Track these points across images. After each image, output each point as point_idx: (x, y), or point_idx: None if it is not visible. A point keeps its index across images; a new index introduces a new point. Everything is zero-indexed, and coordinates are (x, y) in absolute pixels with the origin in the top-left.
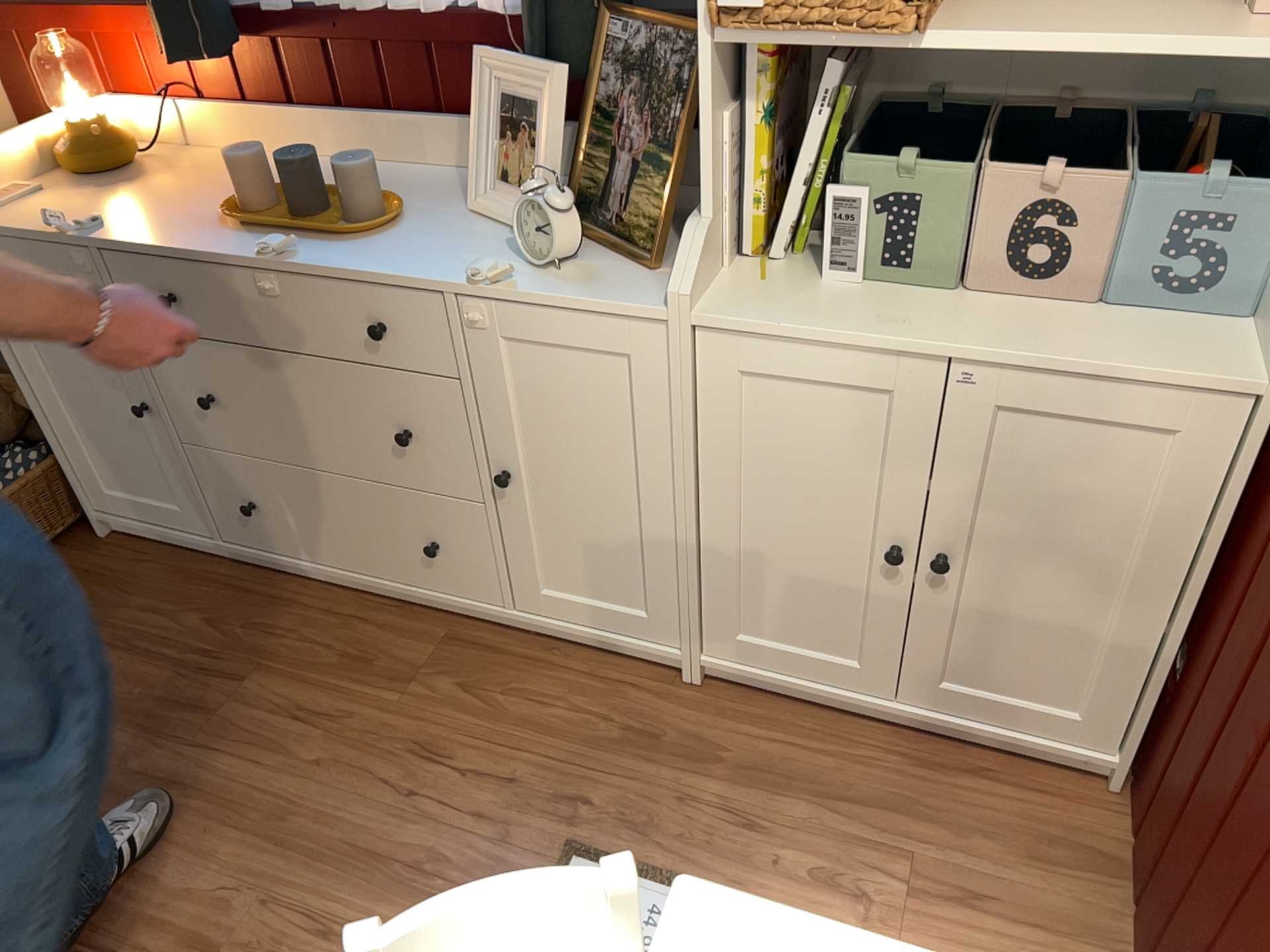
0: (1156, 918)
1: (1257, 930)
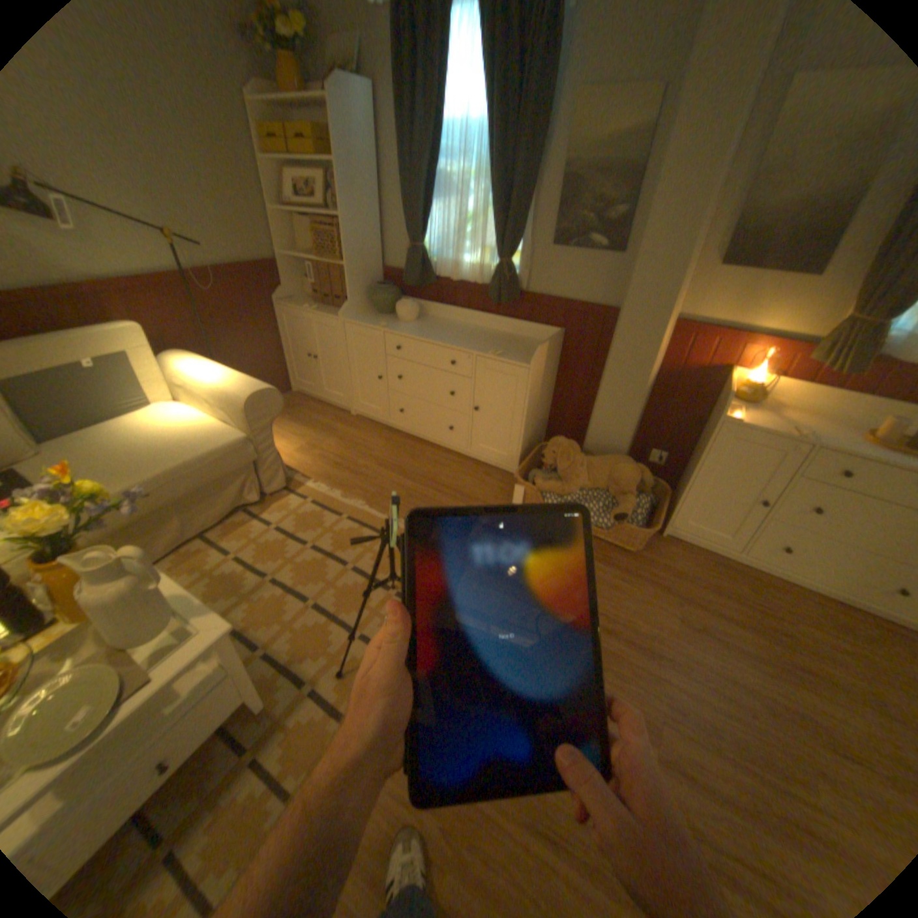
0: None
1: None
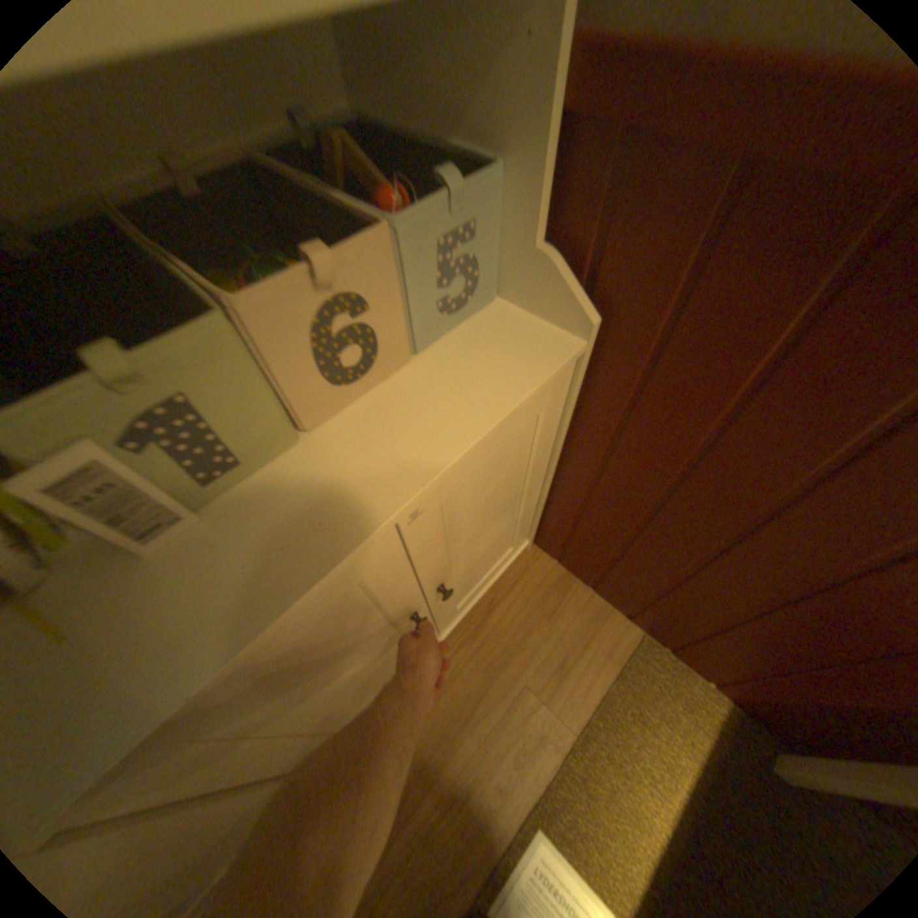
0: (623, 598)
1: (789, 625)
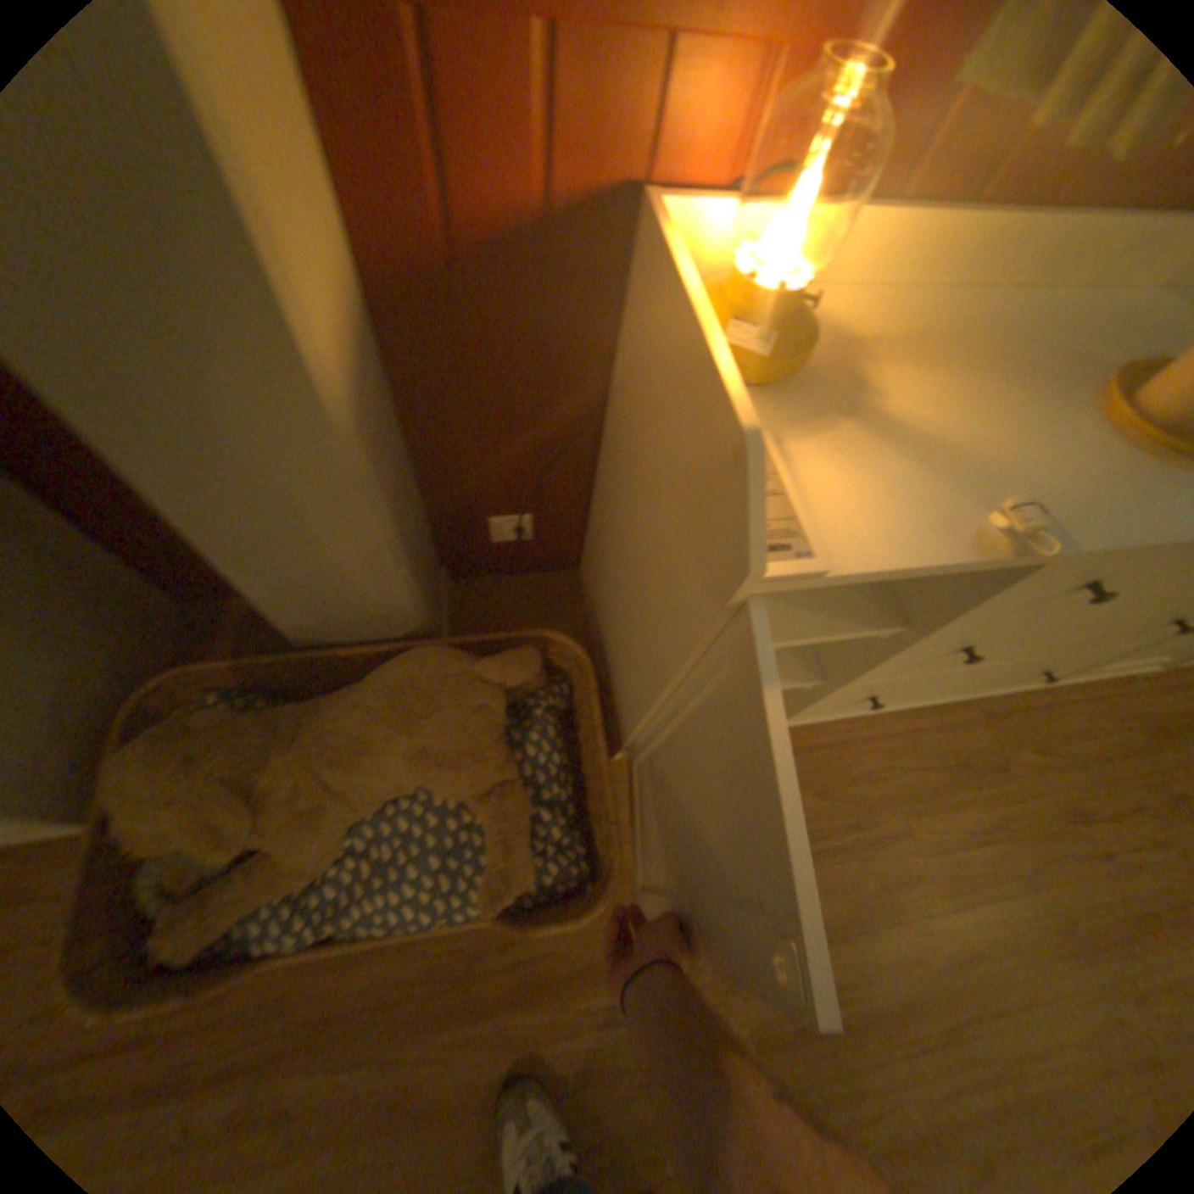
0: None
1: None
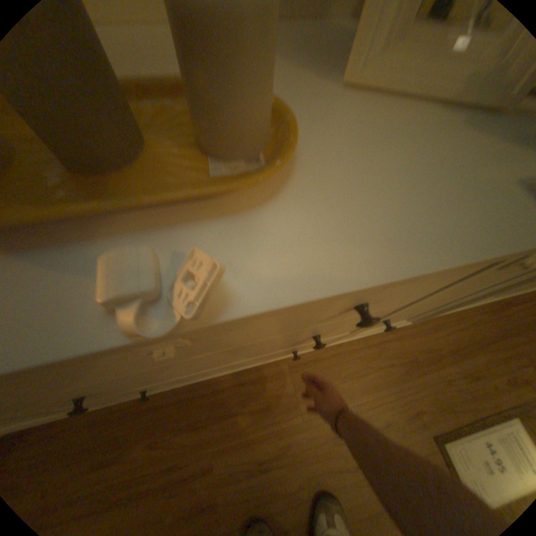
0: None
1: None
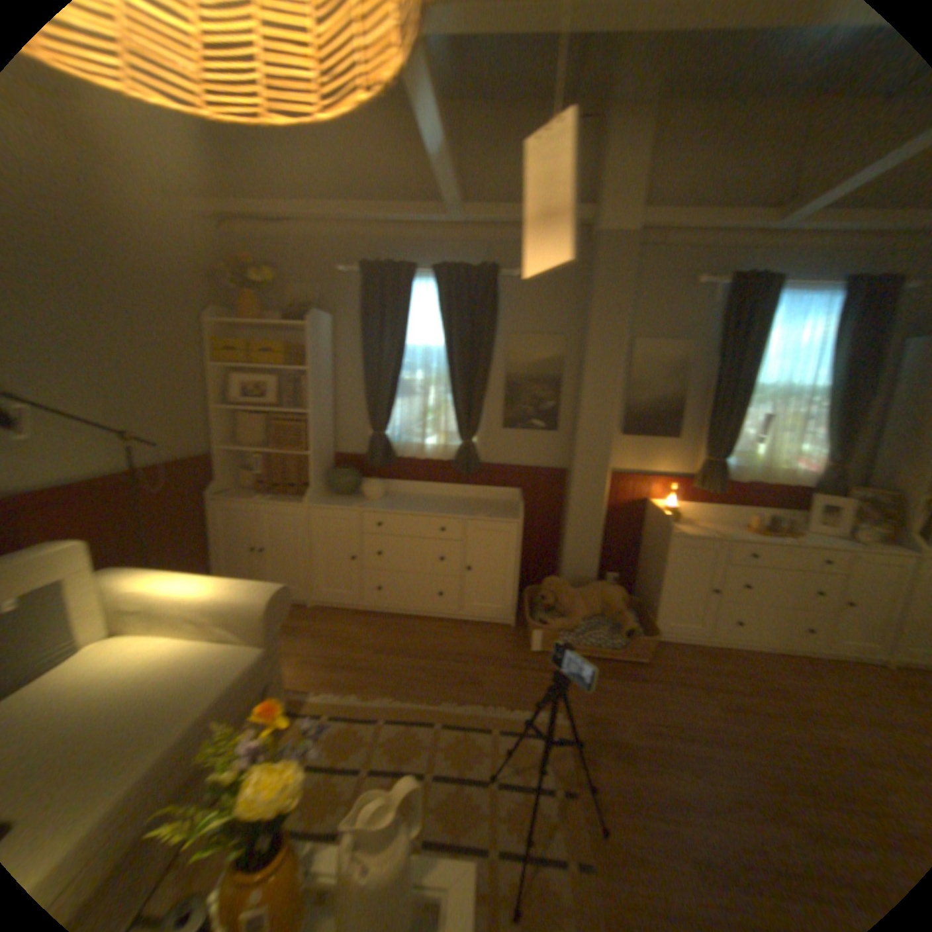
0: None
1: None
